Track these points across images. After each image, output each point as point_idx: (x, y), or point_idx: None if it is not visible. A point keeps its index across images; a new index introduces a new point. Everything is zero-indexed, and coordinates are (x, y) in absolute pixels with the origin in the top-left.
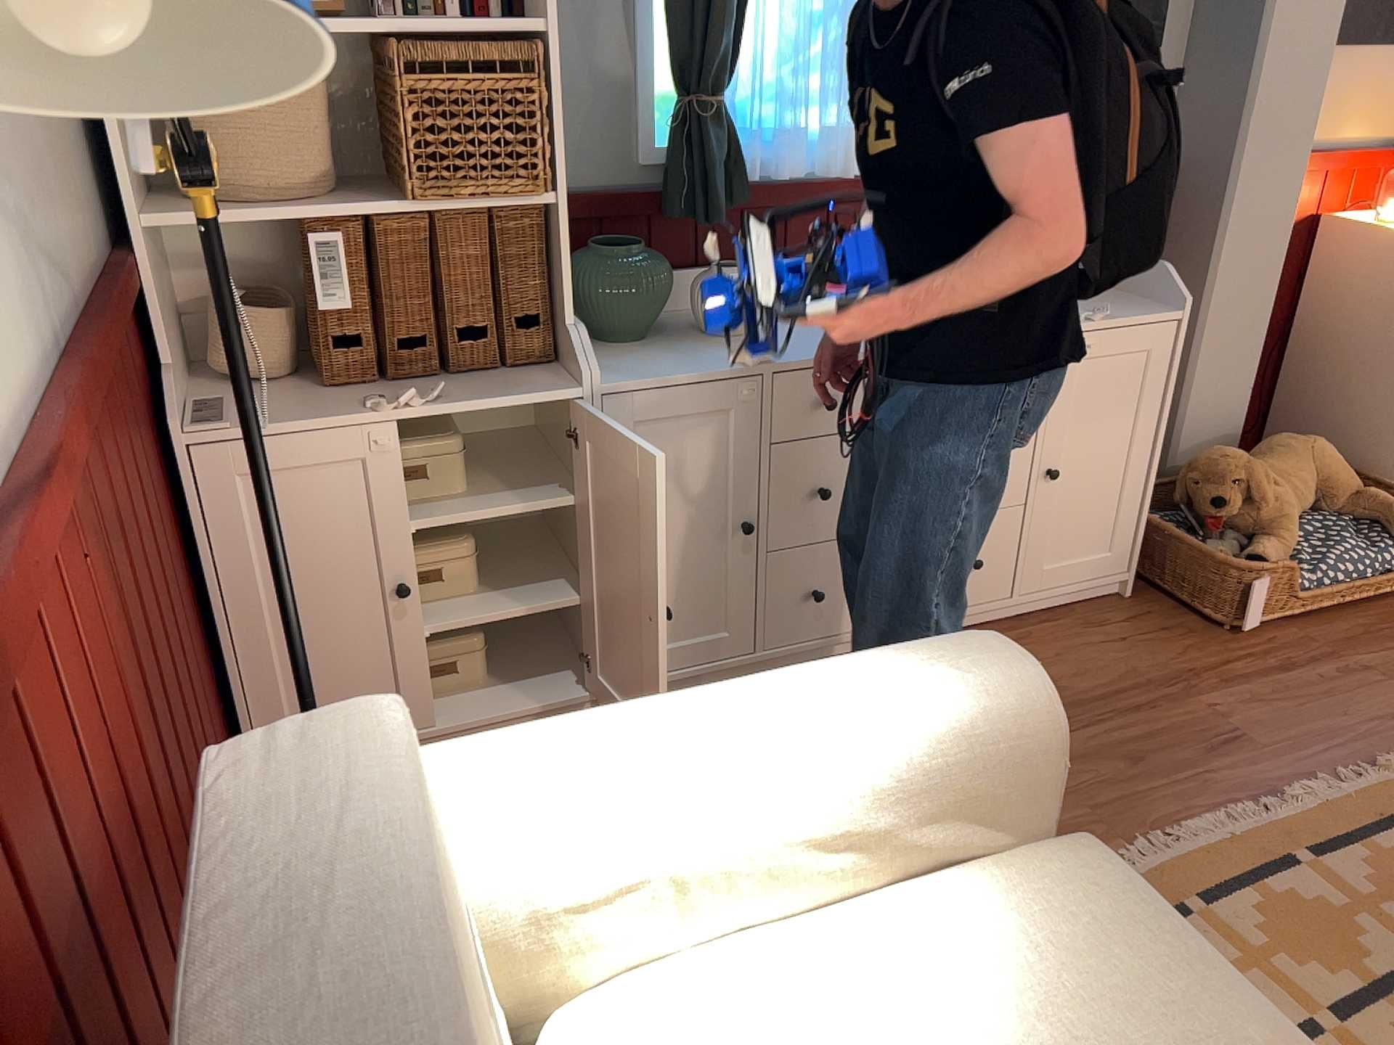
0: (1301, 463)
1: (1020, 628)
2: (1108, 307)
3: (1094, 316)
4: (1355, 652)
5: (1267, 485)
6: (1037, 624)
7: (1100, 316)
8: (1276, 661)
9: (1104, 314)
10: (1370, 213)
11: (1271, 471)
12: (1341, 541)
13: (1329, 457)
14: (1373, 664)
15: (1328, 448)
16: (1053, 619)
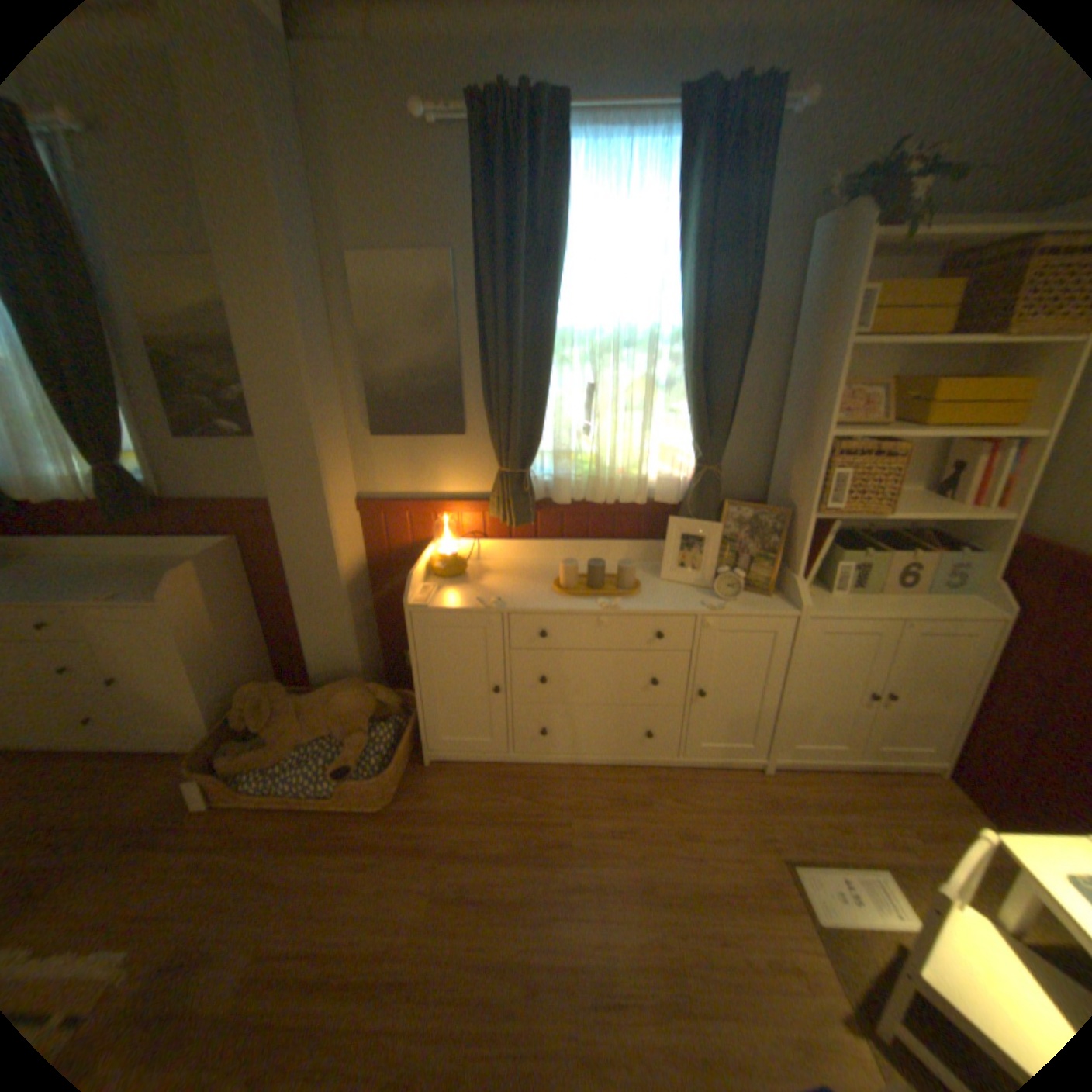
0: (320, 705)
1: (132, 763)
2: (109, 595)
3: (102, 599)
4: (228, 853)
5: (279, 715)
6: (143, 763)
7: (95, 600)
8: (180, 840)
9: (117, 598)
10: (462, 542)
11: (297, 706)
12: (300, 767)
13: (341, 705)
14: (219, 868)
15: (345, 698)
16: (155, 762)
